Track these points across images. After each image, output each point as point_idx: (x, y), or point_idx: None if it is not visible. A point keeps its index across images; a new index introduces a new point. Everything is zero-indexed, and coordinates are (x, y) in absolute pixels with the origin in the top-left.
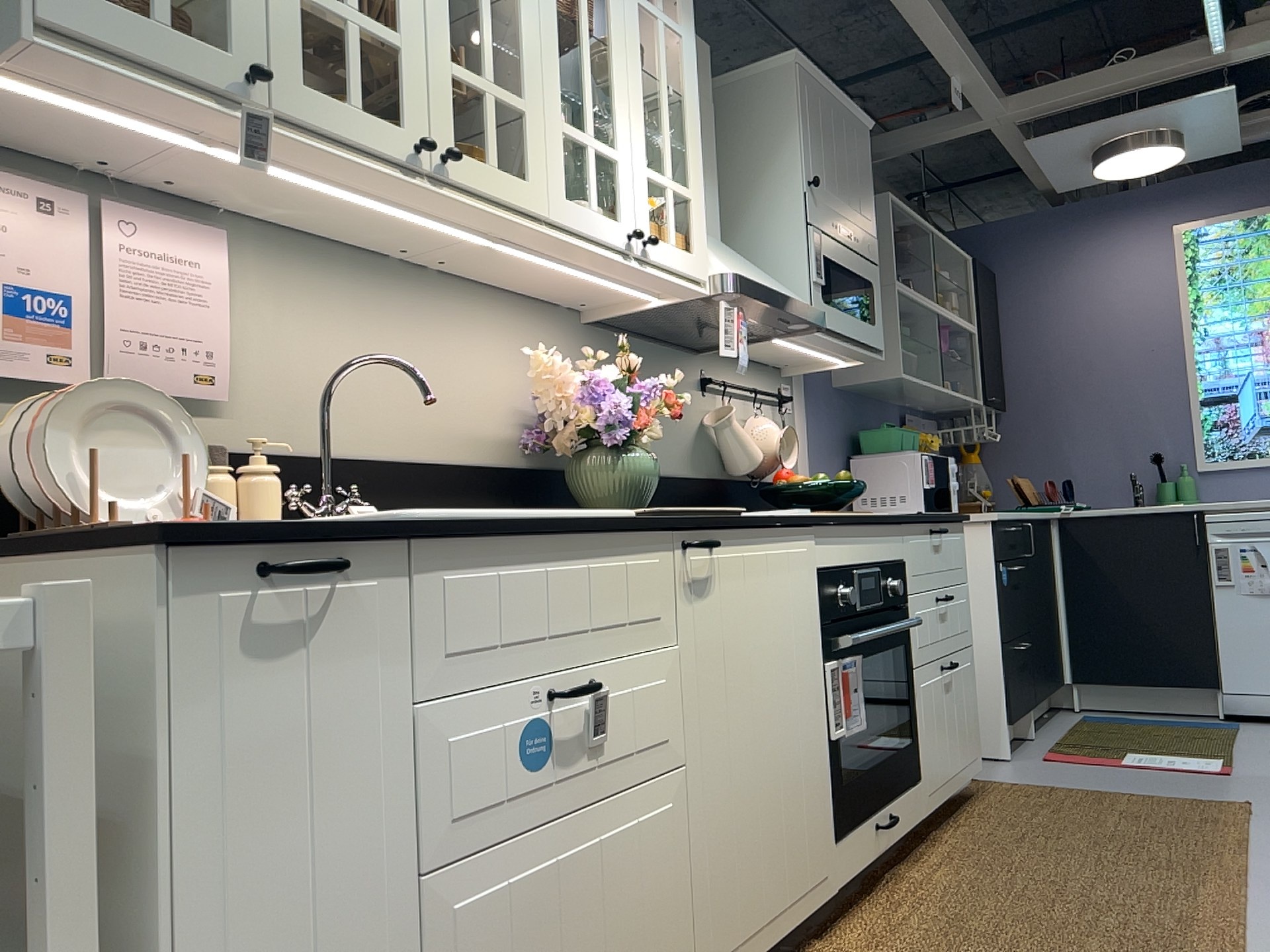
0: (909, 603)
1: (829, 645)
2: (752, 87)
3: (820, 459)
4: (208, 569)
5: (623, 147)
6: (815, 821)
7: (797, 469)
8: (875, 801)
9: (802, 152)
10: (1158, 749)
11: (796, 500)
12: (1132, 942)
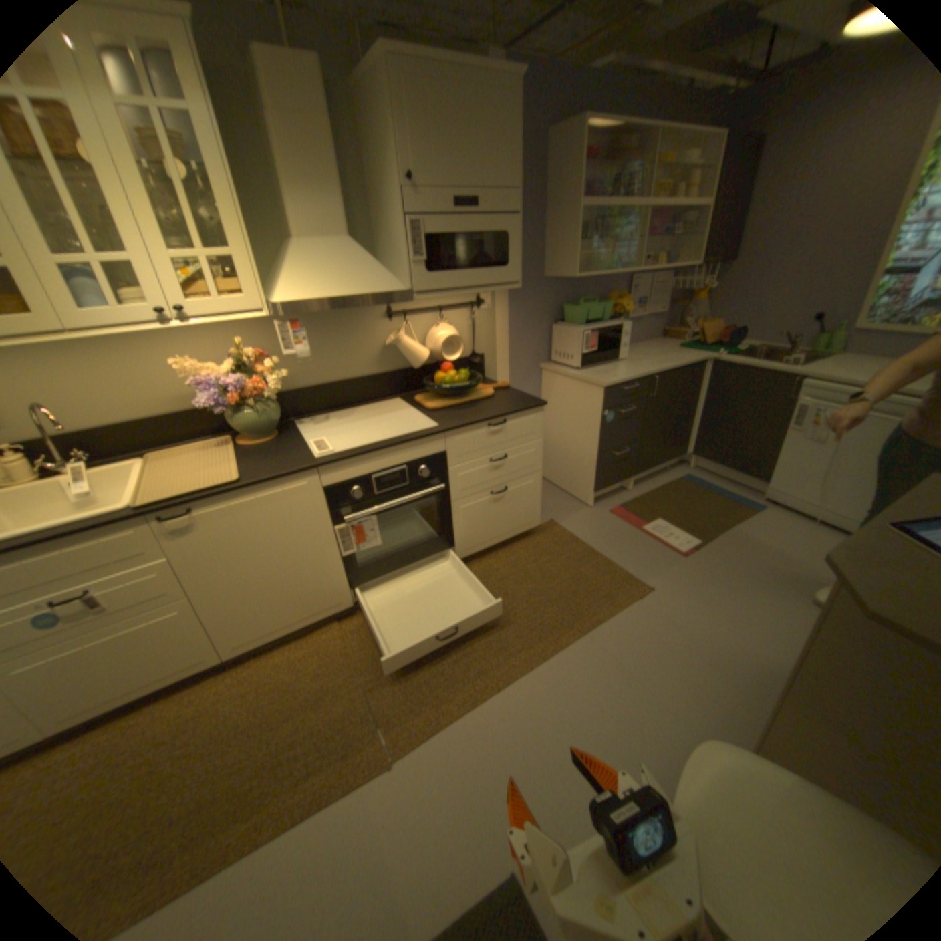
0: (448, 473)
1: (339, 518)
2: (371, 79)
3: (517, 332)
4: None
5: (134, 248)
6: (325, 589)
7: (490, 344)
8: (395, 567)
9: (395, 150)
10: (679, 522)
11: (433, 390)
12: (440, 678)
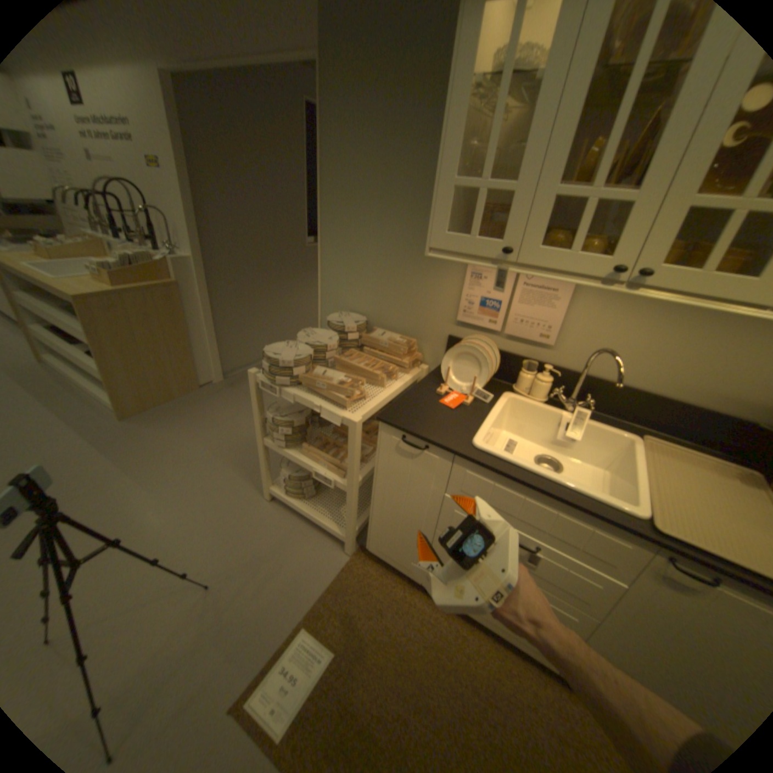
0: None
1: None
2: None
3: None
4: (392, 430)
5: None
6: None
7: None
8: None
9: None
10: None
11: None
12: None
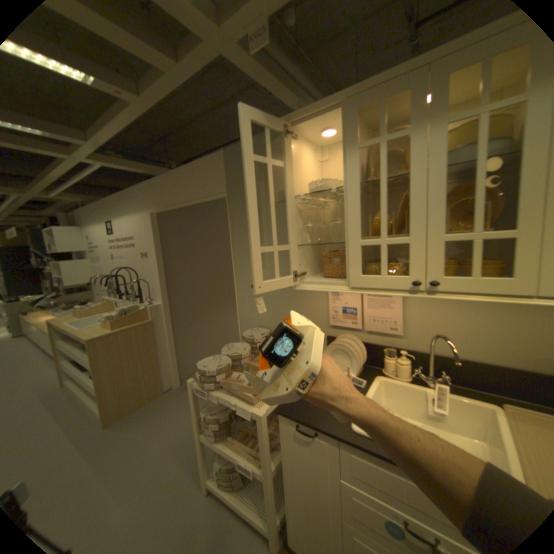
0: None
1: None
2: None
3: None
4: (289, 421)
5: None
6: None
7: None
8: None
9: None
10: None
11: None
12: None
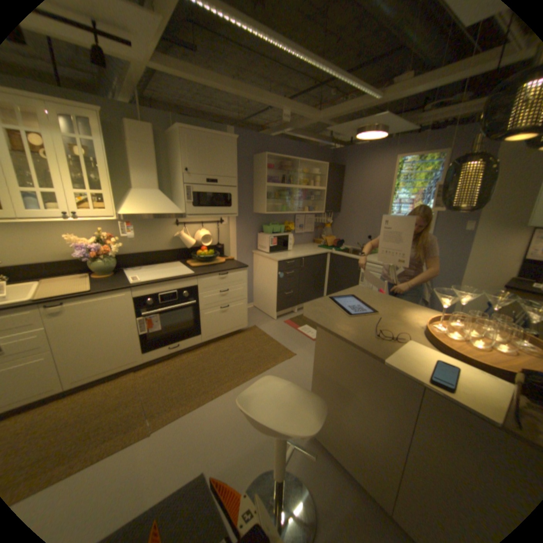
0: (198, 295)
1: (139, 314)
2: (173, 133)
3: (240, 235)
4: None
5: (57, 187)
6: (128, 352)
7: (227, 240)
8: (168, 343)
9: (181, 159)
10: None
11: (195, 258)
12: (183, 395)
